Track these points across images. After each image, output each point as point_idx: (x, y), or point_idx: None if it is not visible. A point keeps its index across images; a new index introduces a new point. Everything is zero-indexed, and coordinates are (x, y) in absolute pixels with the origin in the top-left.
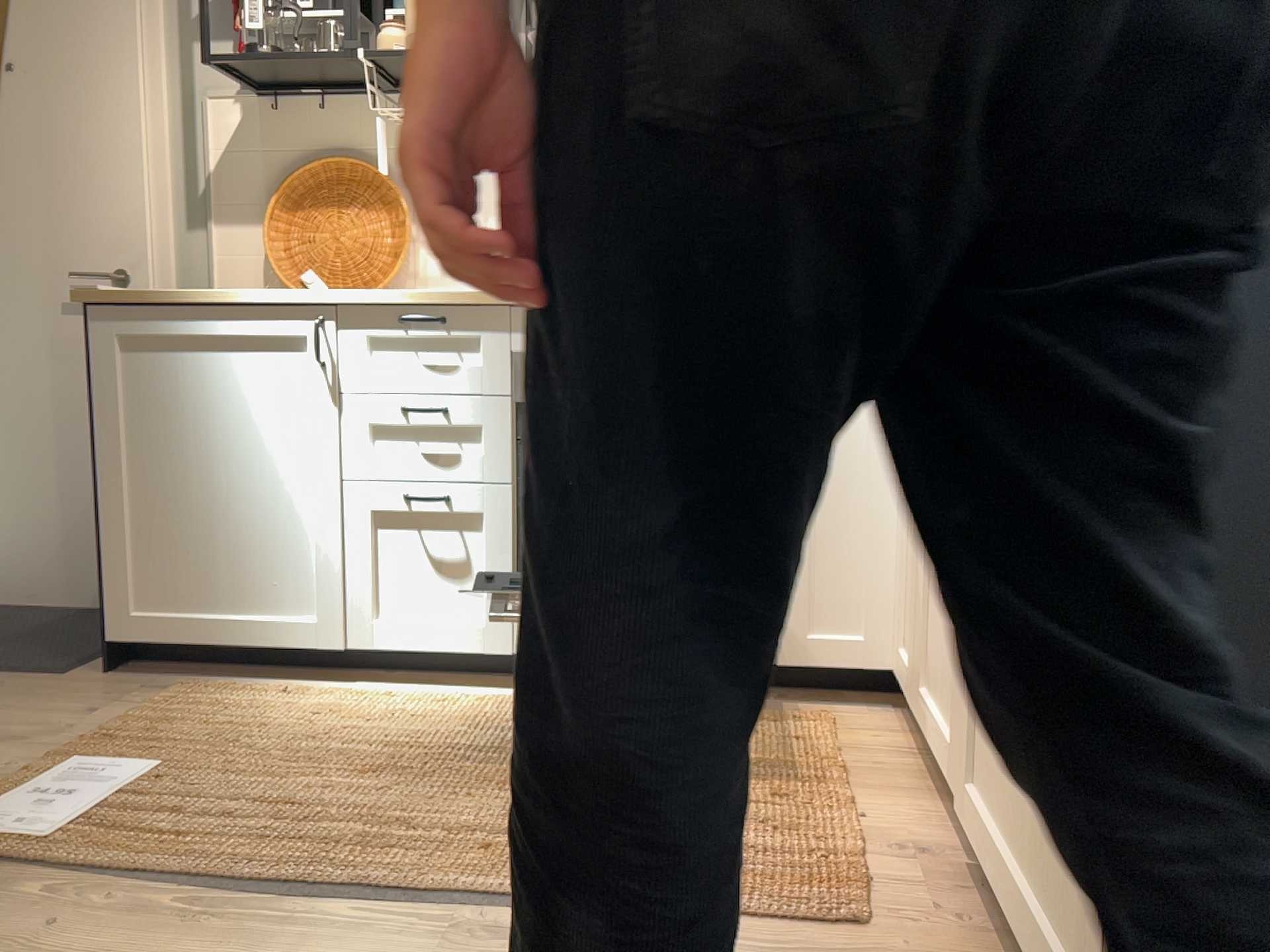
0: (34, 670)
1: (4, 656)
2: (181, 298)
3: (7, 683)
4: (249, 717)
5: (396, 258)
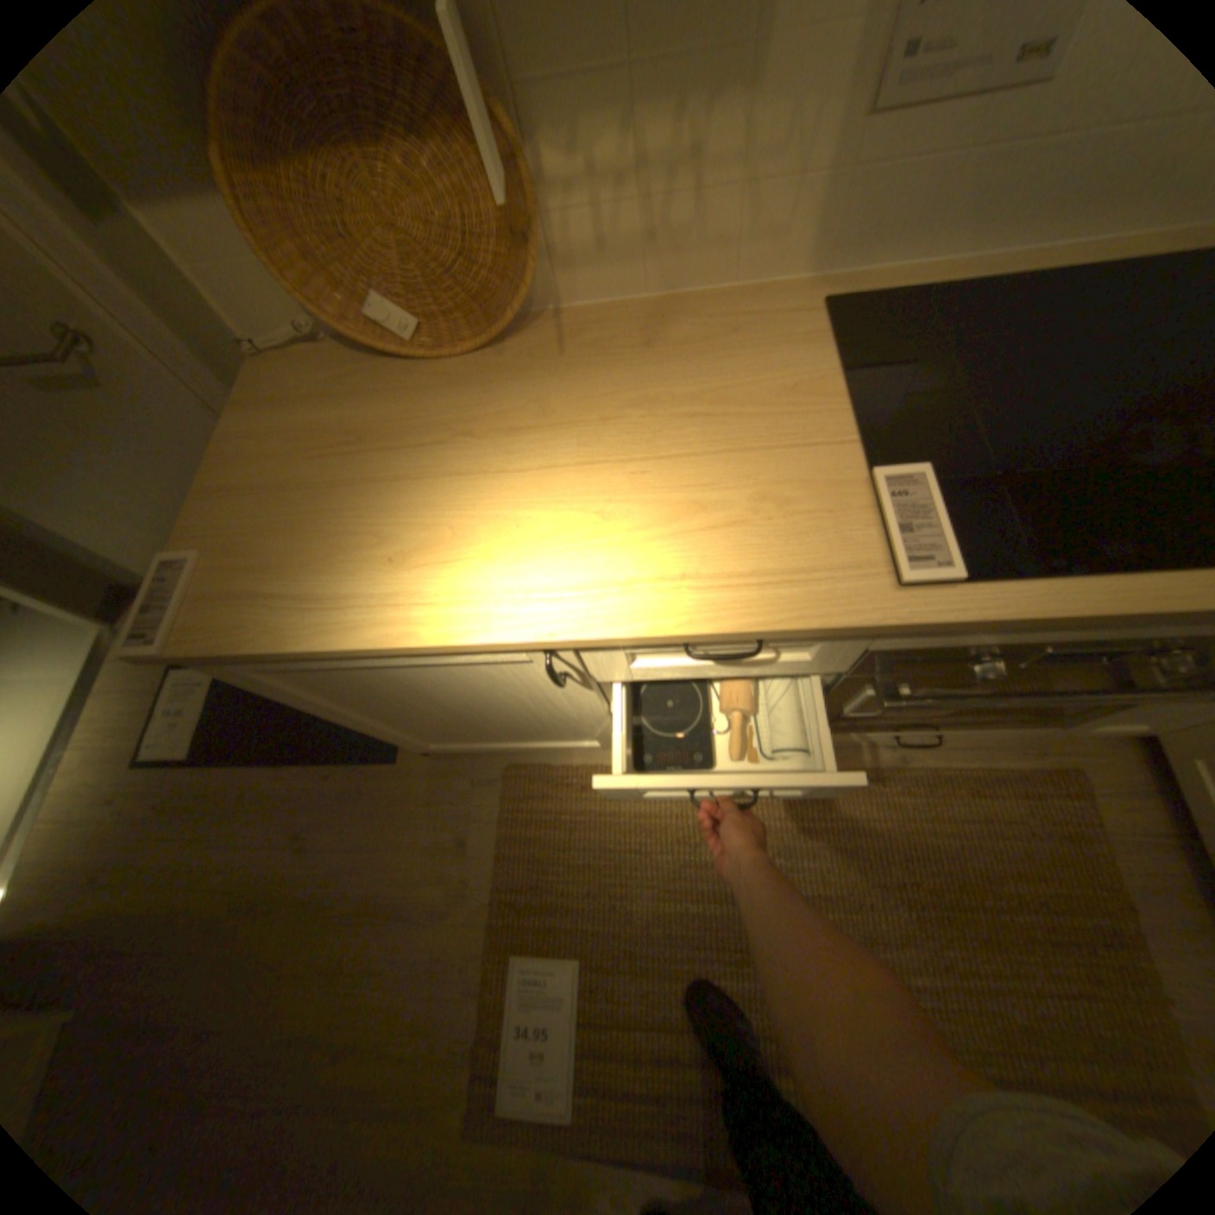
0: (367, 757)
1: (325, 726)
2: (306, 653)
3: (360, 784)
4: (590, 848)
5: (519, 239)
